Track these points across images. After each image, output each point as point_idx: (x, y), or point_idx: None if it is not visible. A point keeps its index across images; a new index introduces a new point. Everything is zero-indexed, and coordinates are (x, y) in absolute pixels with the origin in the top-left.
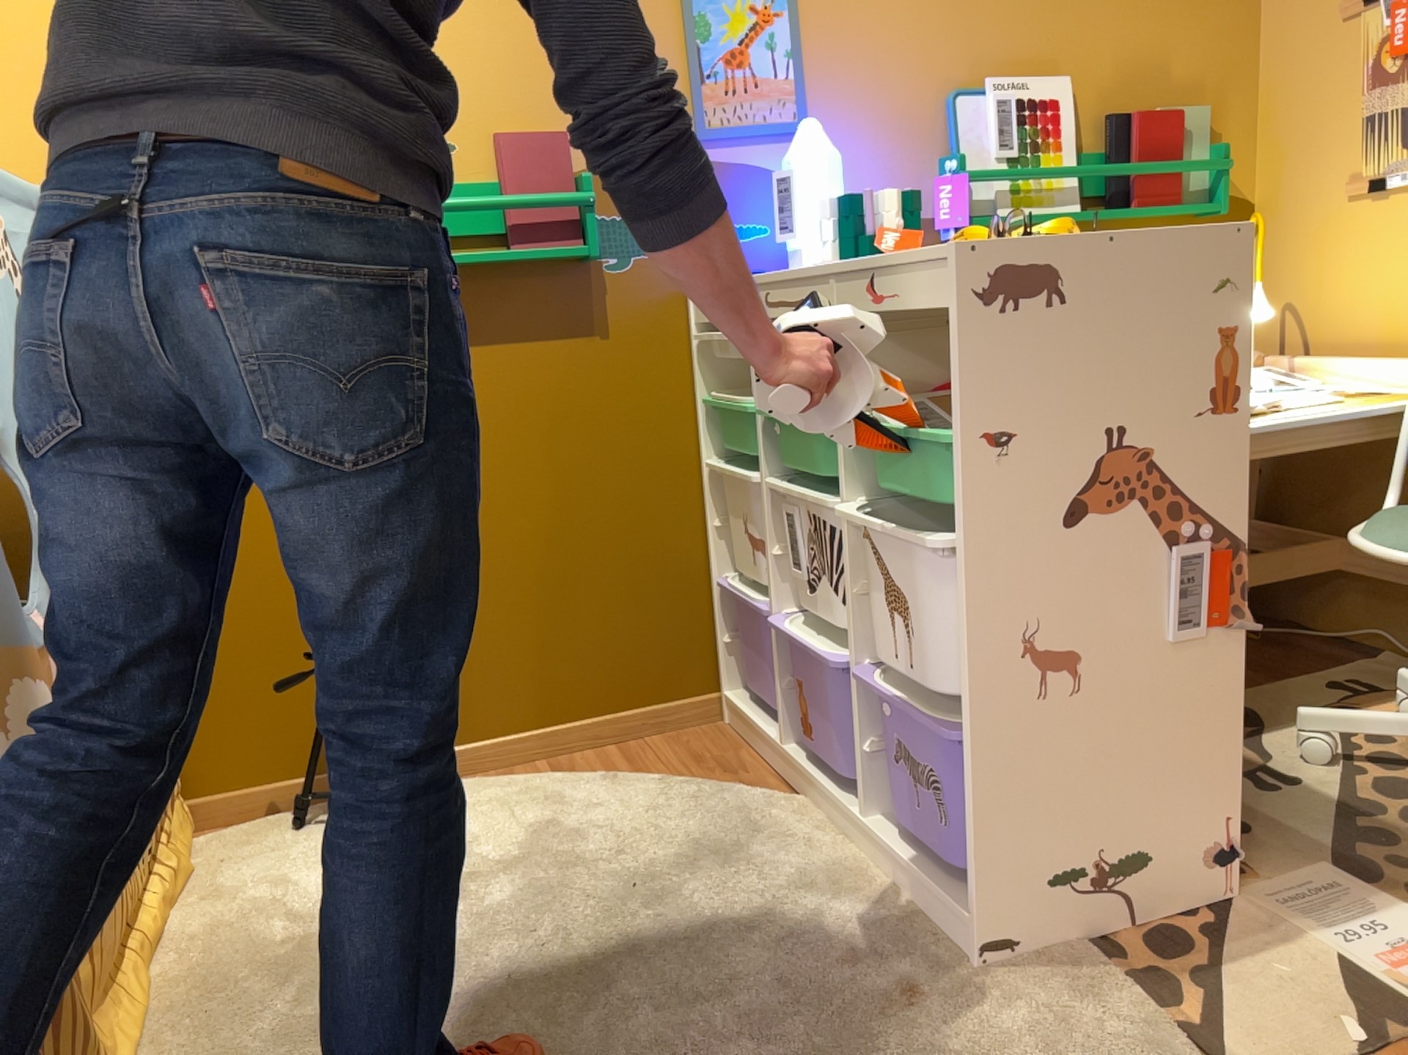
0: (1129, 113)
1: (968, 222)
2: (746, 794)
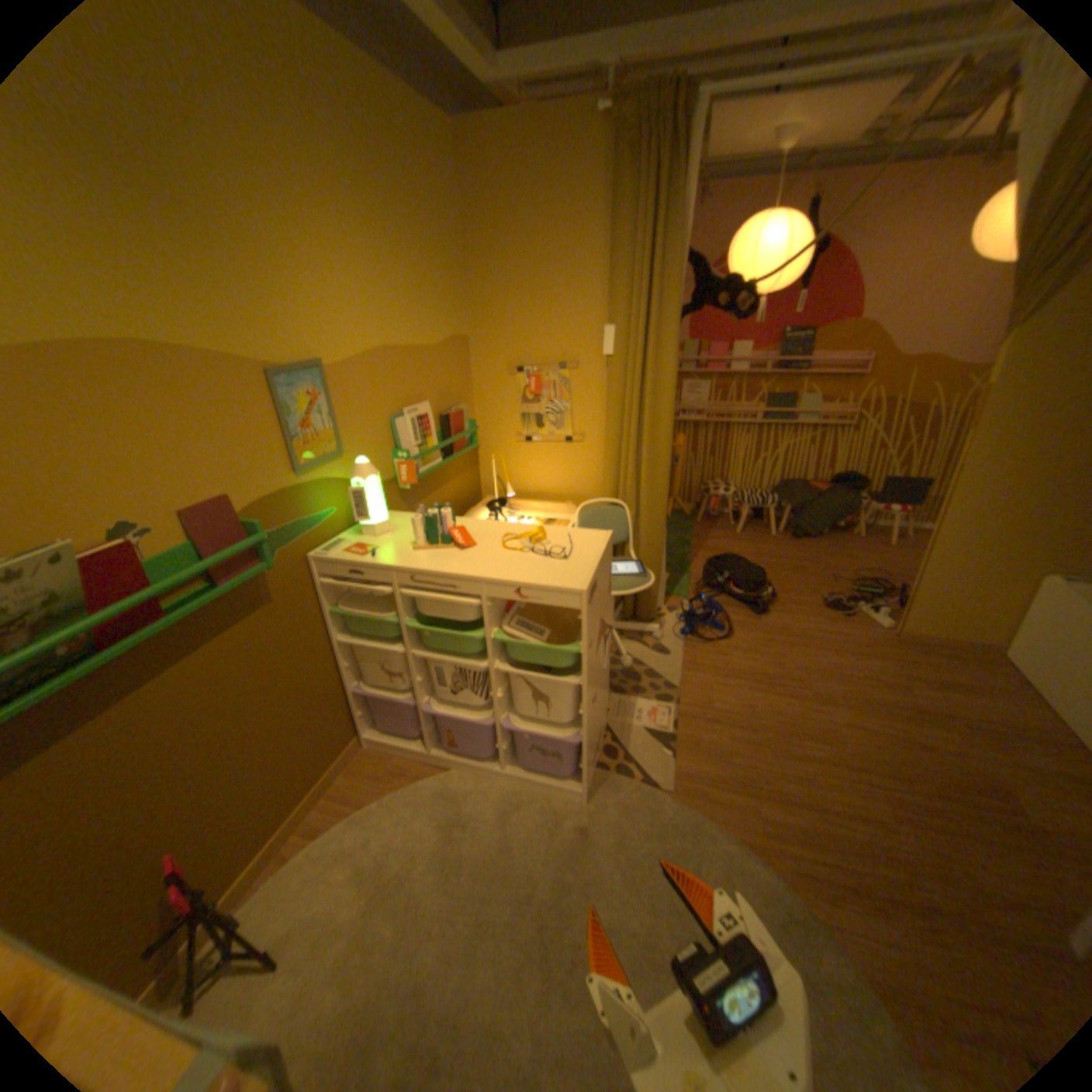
0: (449, 414)
1: (418, 482)
2: (426, 783)
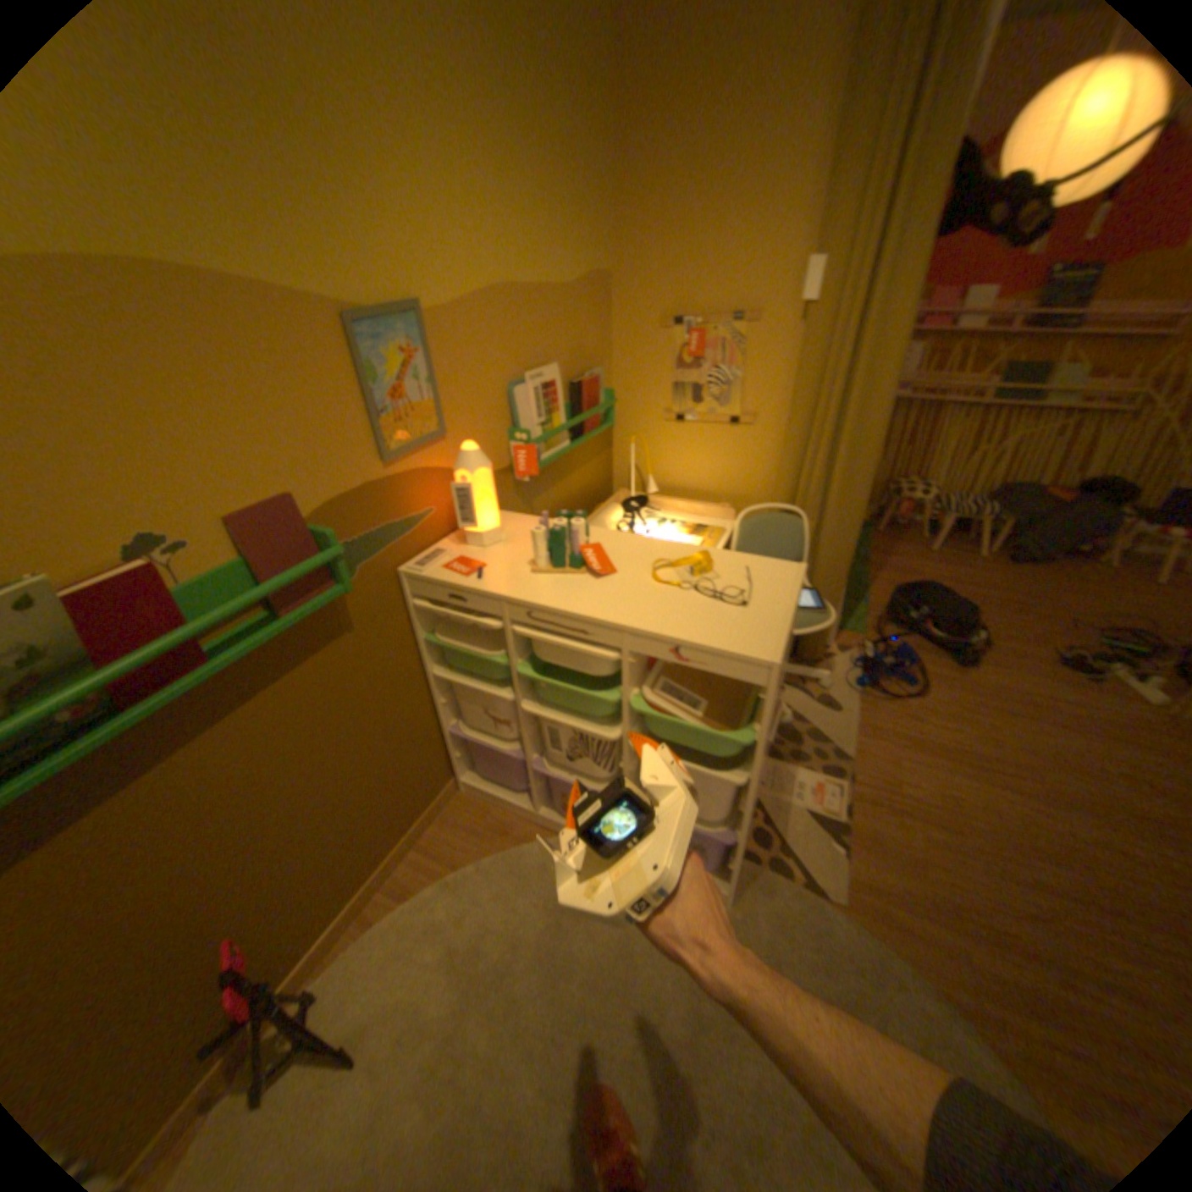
0: (582, 381)
1: (539, 473)
2: (533, 849)
